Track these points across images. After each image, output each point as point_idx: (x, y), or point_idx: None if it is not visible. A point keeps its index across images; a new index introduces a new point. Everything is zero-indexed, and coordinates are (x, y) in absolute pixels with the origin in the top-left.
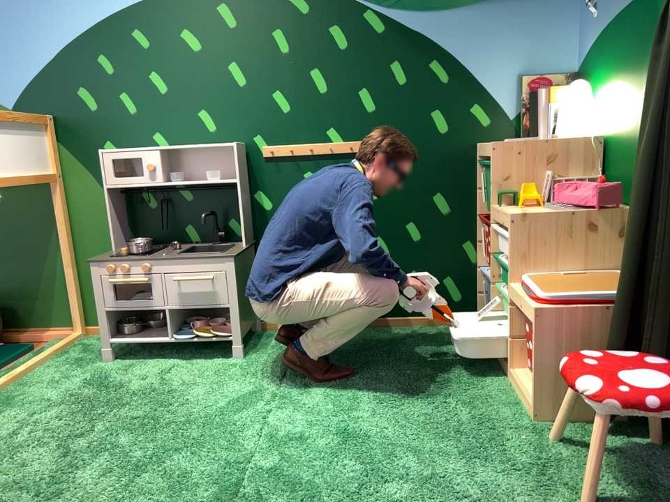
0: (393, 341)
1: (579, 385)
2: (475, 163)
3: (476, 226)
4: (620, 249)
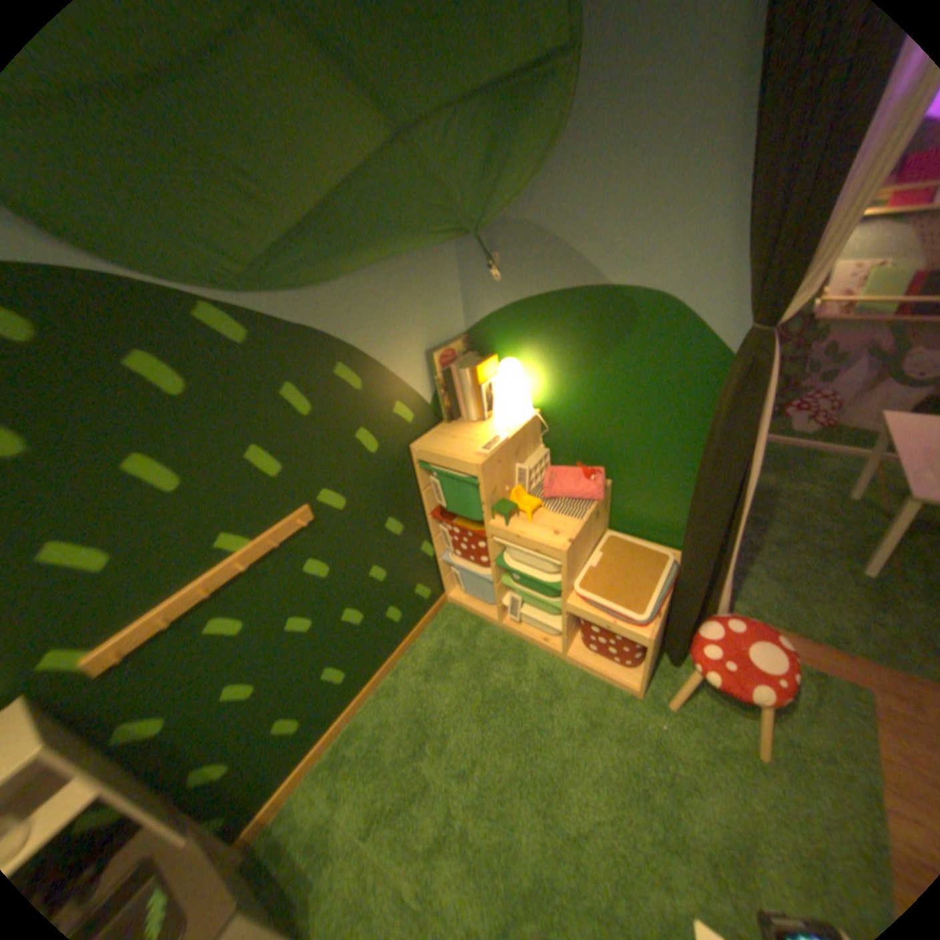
0: (419, 696)
1: (759, 702)
2: (414, 467)
3: (429, 525)
4: (606, 517)
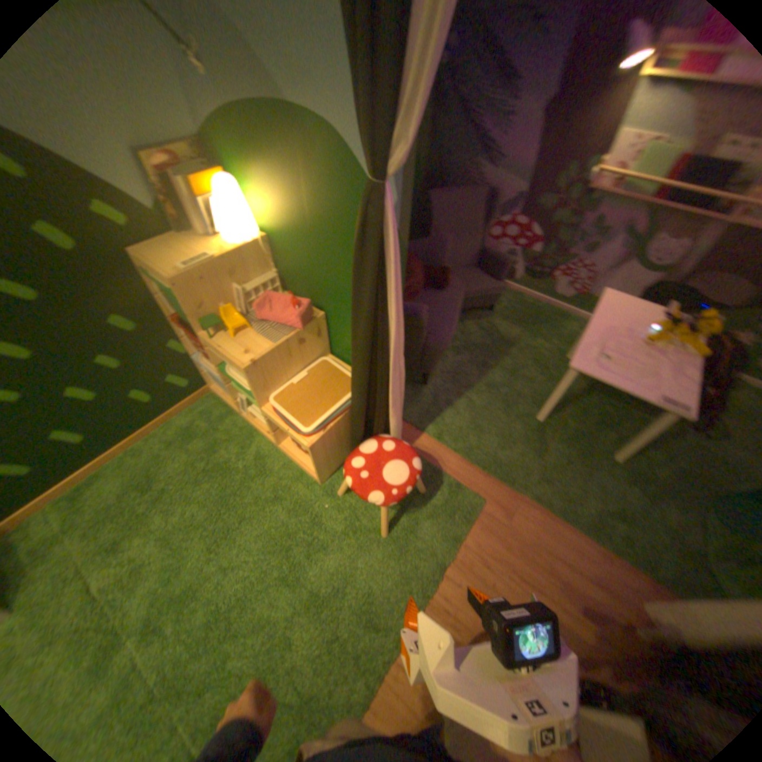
0: (157, 461)
1: (370, 503)
2: (135, 271)
3: (171, 328)
4: (320, 345)
